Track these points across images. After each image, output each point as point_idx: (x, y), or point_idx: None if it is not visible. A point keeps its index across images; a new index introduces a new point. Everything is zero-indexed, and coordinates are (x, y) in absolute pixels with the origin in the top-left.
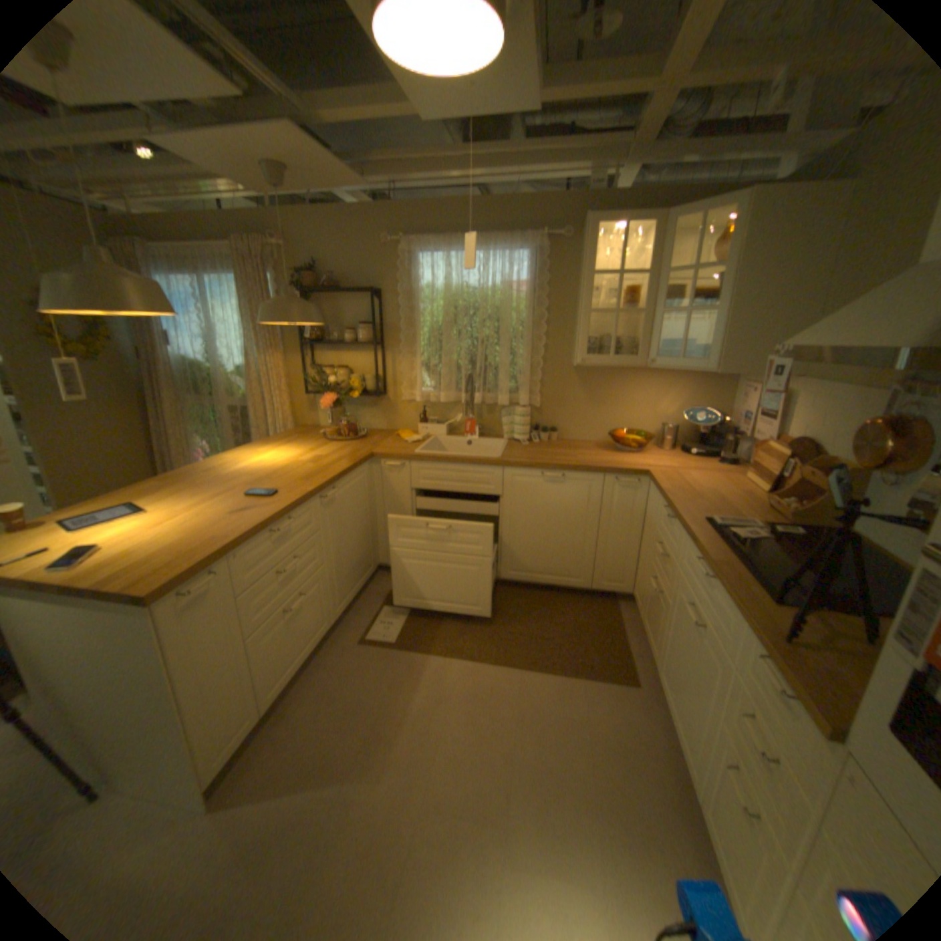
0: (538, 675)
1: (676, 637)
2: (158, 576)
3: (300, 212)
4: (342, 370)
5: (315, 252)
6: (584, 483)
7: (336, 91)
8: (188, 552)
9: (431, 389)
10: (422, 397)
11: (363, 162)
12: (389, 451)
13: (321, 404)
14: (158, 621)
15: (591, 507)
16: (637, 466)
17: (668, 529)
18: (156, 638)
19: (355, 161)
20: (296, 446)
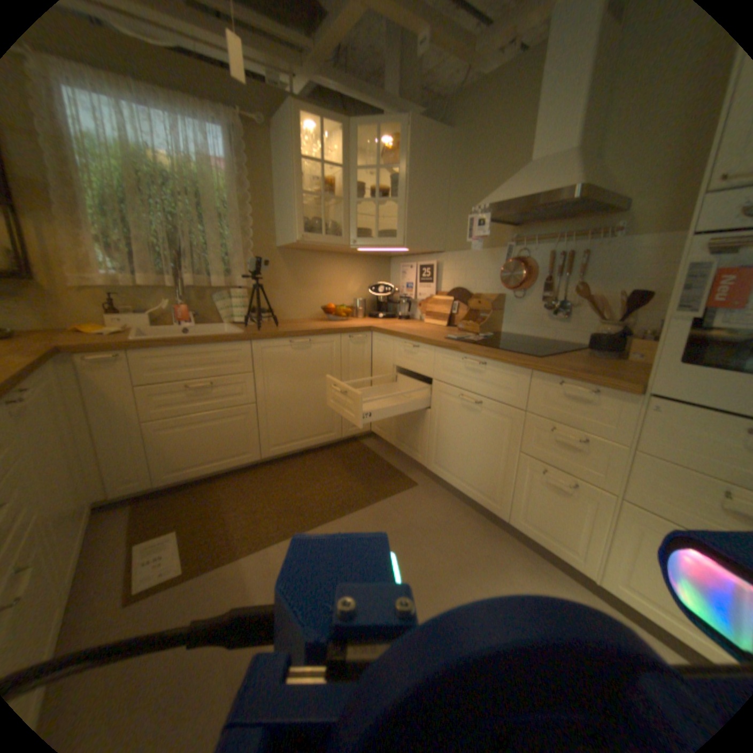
0: (349, 514)
1: (442, 428)
2: None
3: None
4: None
5: None
6: (325, 344)
7: None
8: None
9: (115, 269)
10: (102, 279)
11: None
12: (80, 342)
13: None
14: None
15: (332, 365)
16: (358, 325)
17: (408, 358)
18: None
19: None
20: None
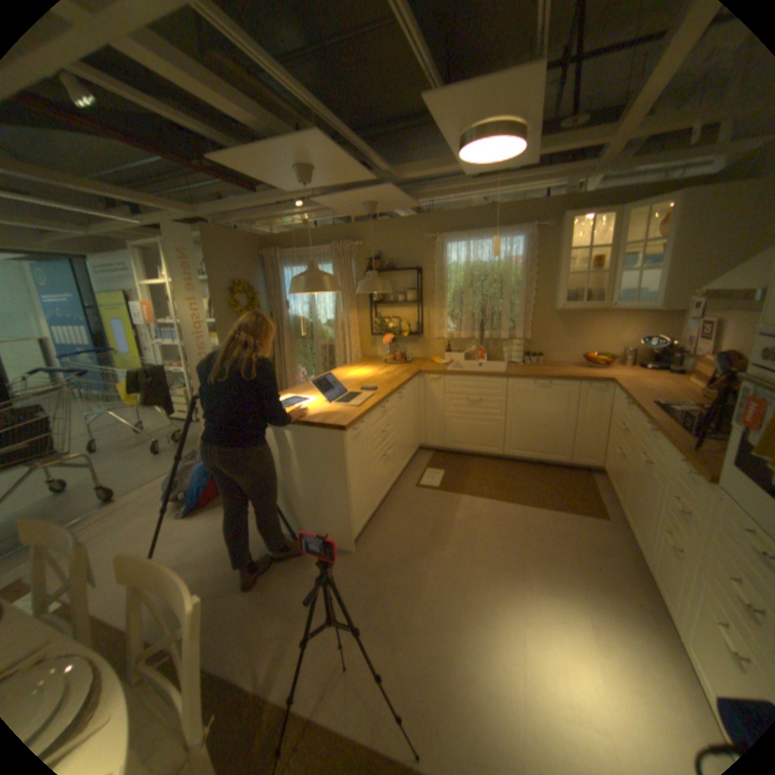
0: (537, 509)
1: (634, 479)
2: (345, 419)
3: (372, 224)
4: (395, 319)
5: (380, 247)
6: (566, 388)
7: (414, 163)
8: (351, 411)
9: (454, 330)
10: (448, 335)
11: (418, 193)
12: (430, 369)
13: (383, 341)
14: (347, 440)
15: (571, 404)
16: (605, 376)
17: (628, 413)
18: (346, 448)
19: (413, 193)
20: (370, 367)
